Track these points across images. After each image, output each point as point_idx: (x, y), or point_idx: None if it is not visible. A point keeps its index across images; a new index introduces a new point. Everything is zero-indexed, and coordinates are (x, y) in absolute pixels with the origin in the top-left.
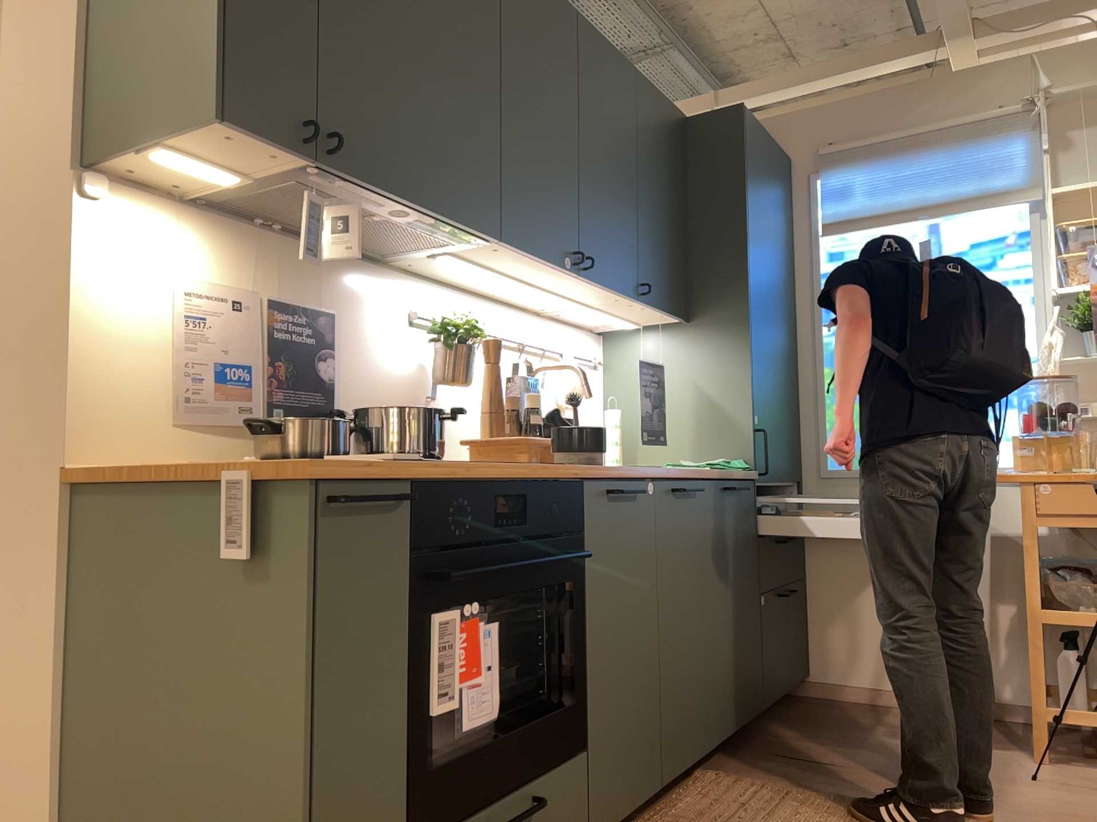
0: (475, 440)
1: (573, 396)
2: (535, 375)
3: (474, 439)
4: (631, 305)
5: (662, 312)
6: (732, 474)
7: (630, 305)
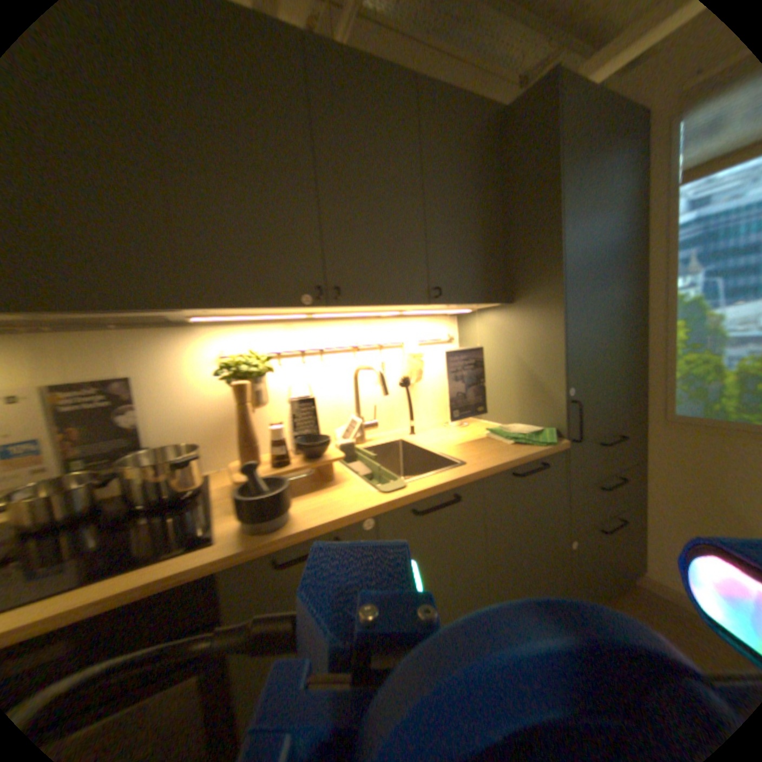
0: (229, 469)
1: (404, 377)
2: (355, 373)
3: (236, 464)
4: (433, 305)
5: (472, 304)
6: (526, 453)
7: (432, 305)
